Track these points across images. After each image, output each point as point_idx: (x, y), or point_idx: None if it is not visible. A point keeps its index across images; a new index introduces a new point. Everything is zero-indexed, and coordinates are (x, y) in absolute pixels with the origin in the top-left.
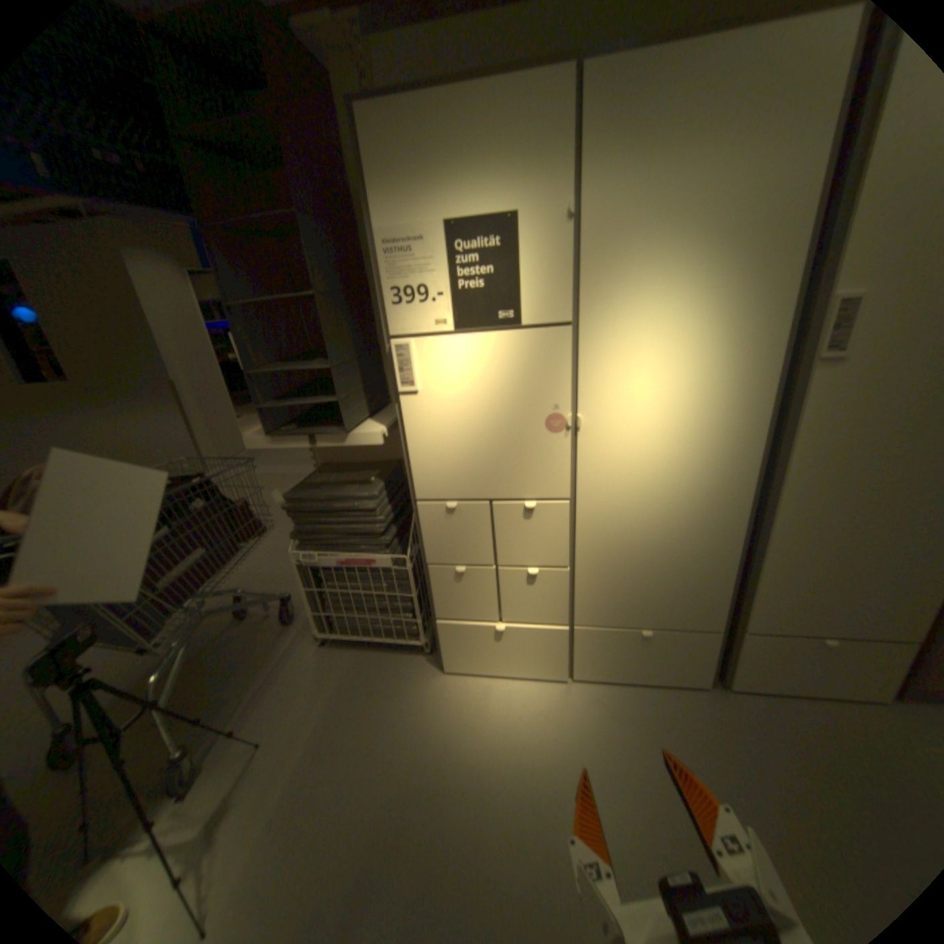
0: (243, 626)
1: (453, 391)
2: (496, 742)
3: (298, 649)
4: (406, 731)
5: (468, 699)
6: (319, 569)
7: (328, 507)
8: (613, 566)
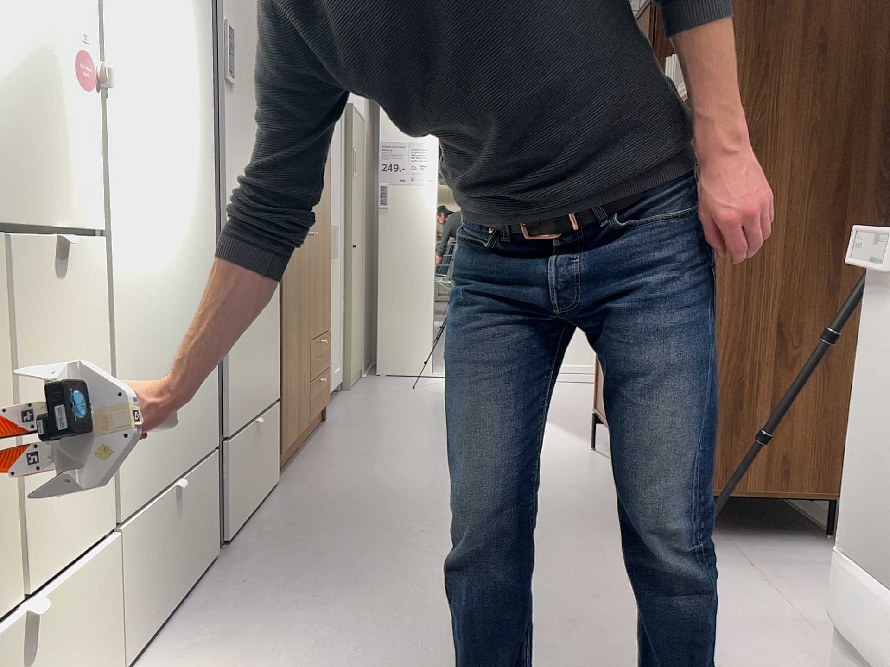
0: None
1: None
2: None
3: None
4: None
5: None
6: None
7: None
8: (142, 367)
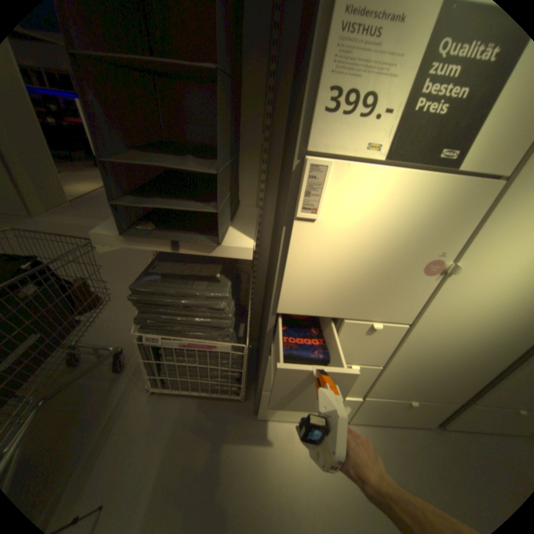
0: (76, 373)
1: (354, 224)
2: (305, 484)
3: (131, 397)
4: (234, 479)
5: (278, 444)
6: (159, 346)
7: (177, 303)
8: (417, 368)
